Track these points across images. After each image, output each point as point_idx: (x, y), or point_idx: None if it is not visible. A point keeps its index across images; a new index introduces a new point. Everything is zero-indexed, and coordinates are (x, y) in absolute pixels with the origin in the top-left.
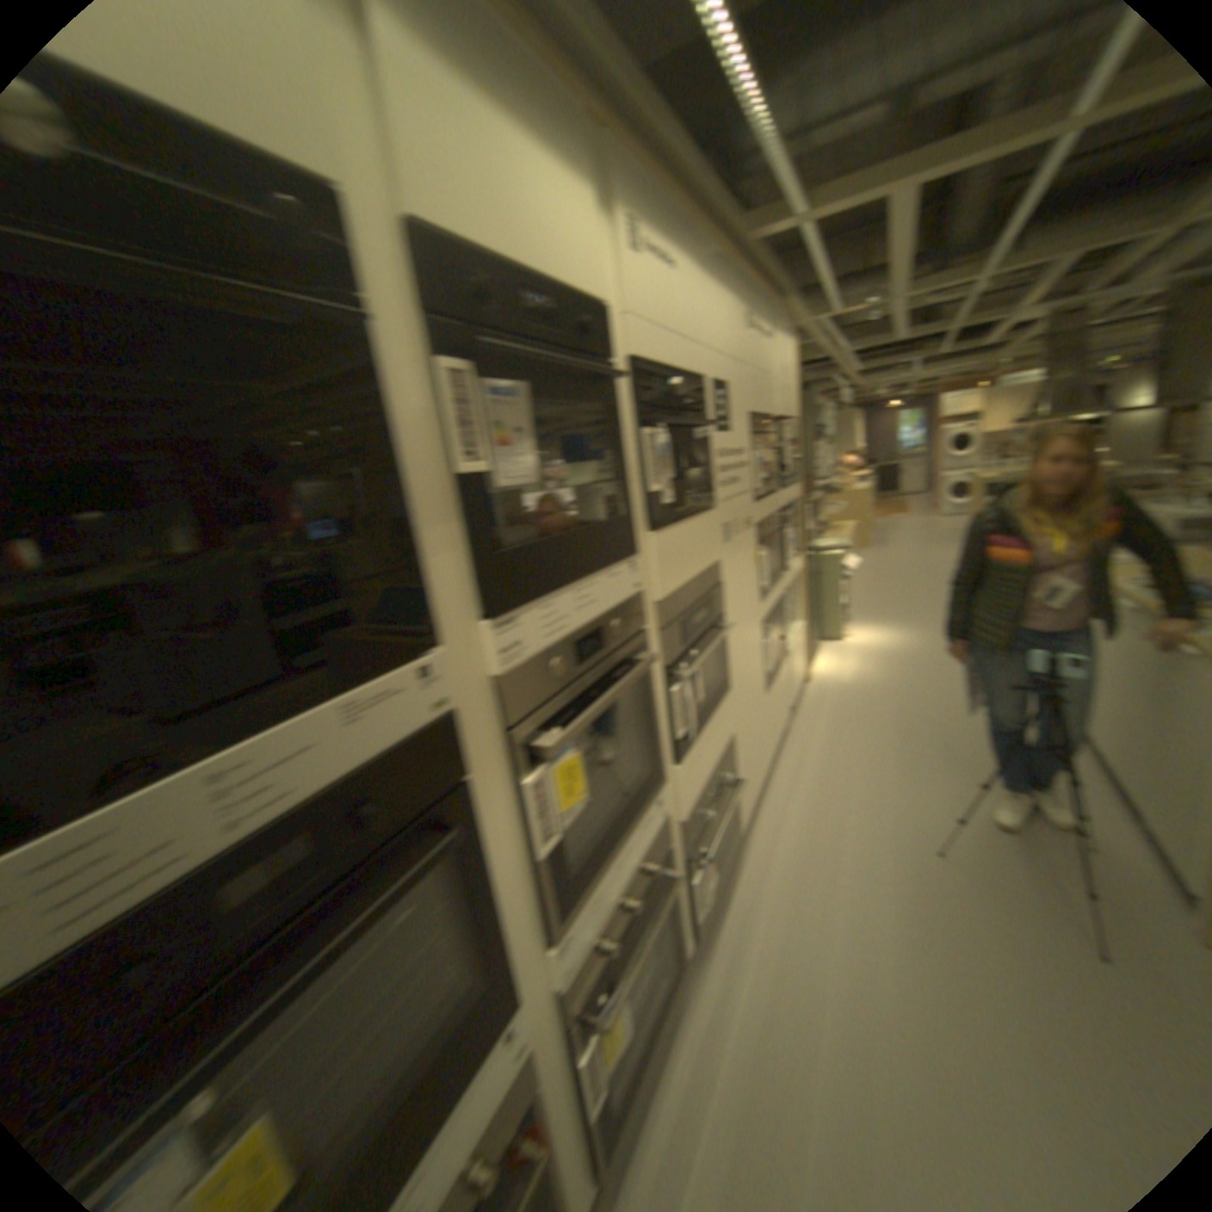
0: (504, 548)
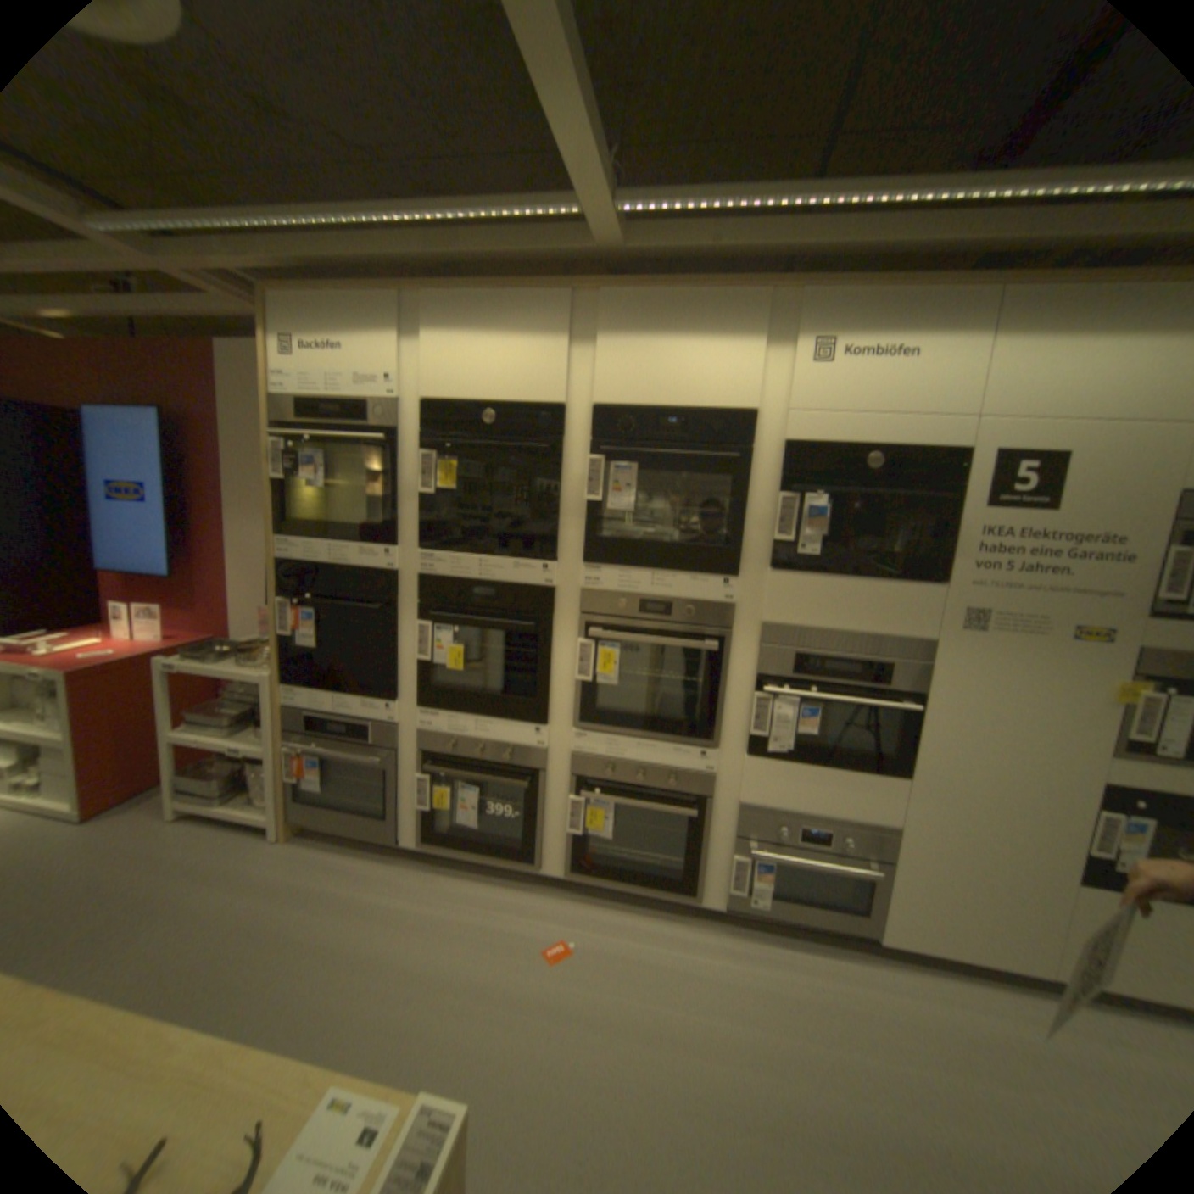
0: (603, 539)
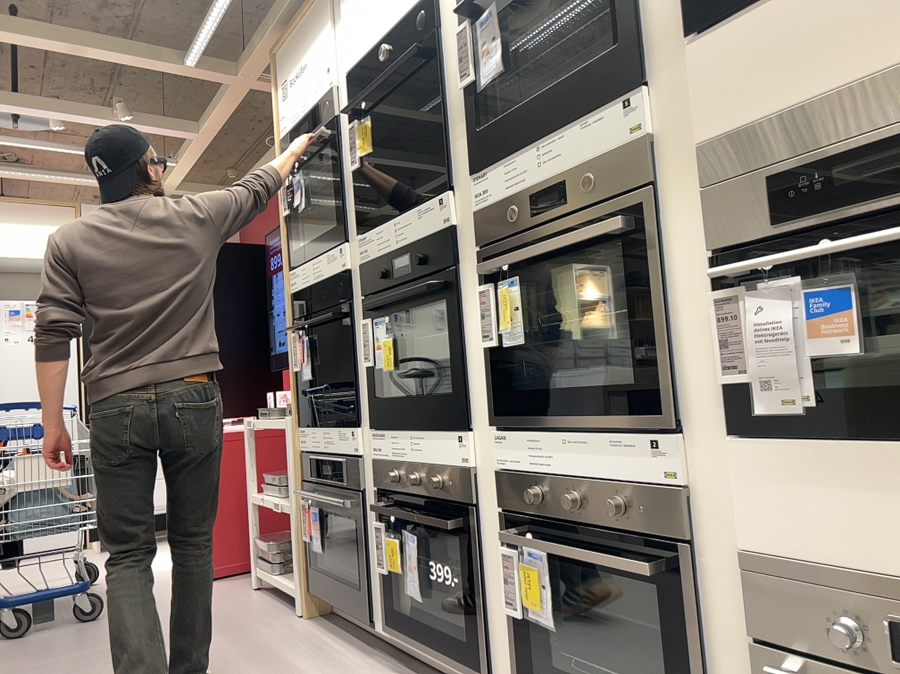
0: (483, 127)
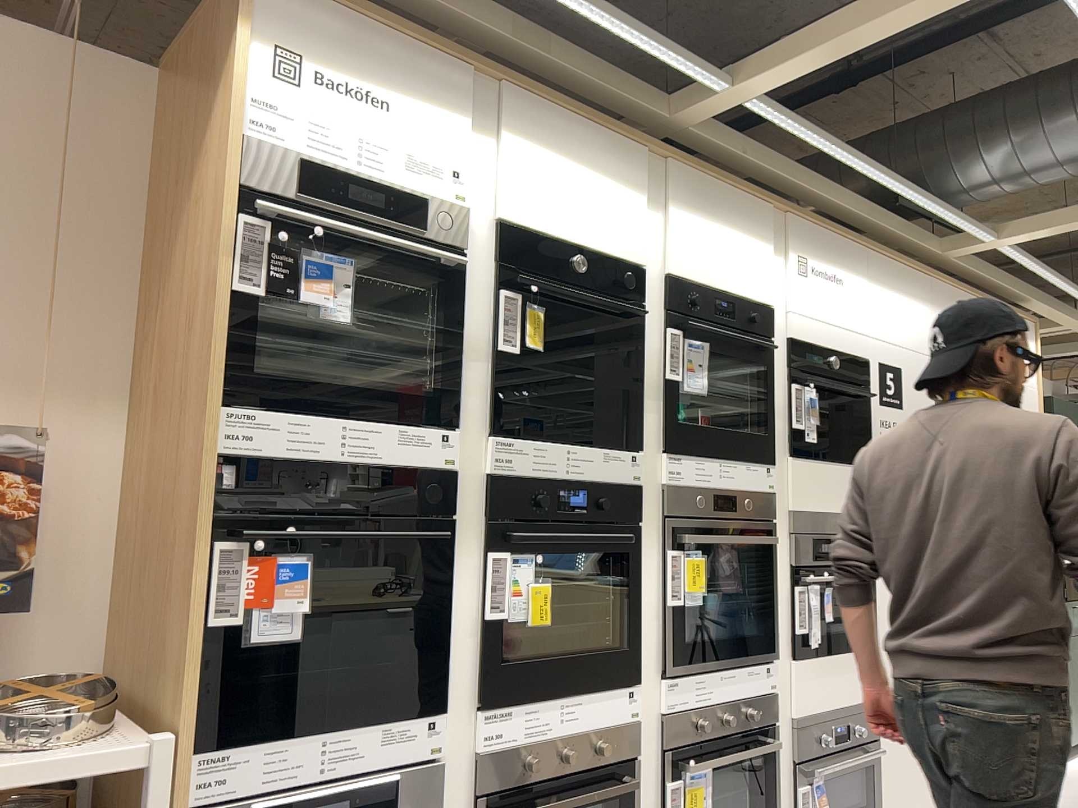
0: (674, 420)
